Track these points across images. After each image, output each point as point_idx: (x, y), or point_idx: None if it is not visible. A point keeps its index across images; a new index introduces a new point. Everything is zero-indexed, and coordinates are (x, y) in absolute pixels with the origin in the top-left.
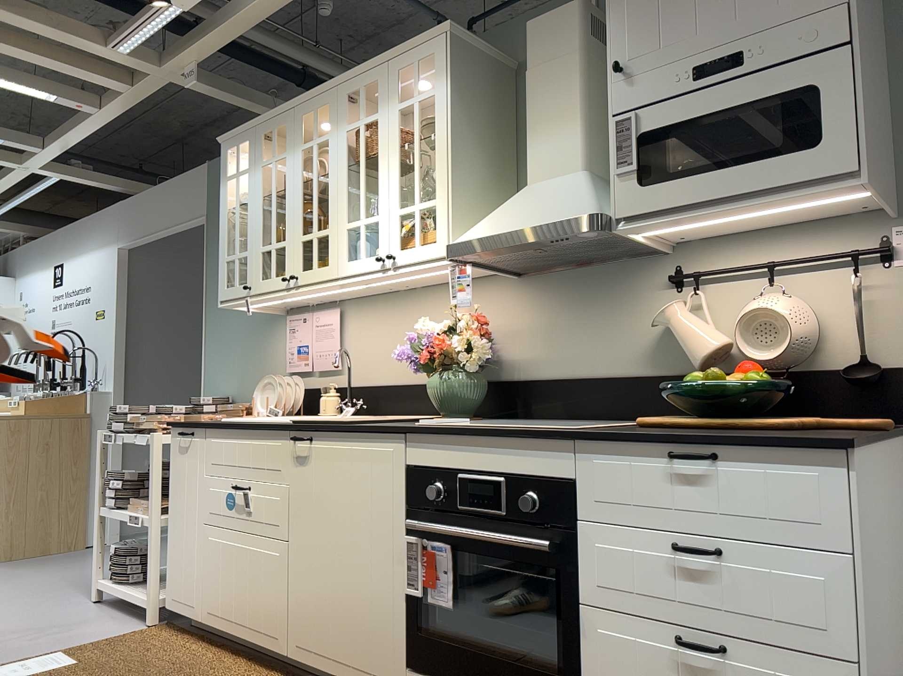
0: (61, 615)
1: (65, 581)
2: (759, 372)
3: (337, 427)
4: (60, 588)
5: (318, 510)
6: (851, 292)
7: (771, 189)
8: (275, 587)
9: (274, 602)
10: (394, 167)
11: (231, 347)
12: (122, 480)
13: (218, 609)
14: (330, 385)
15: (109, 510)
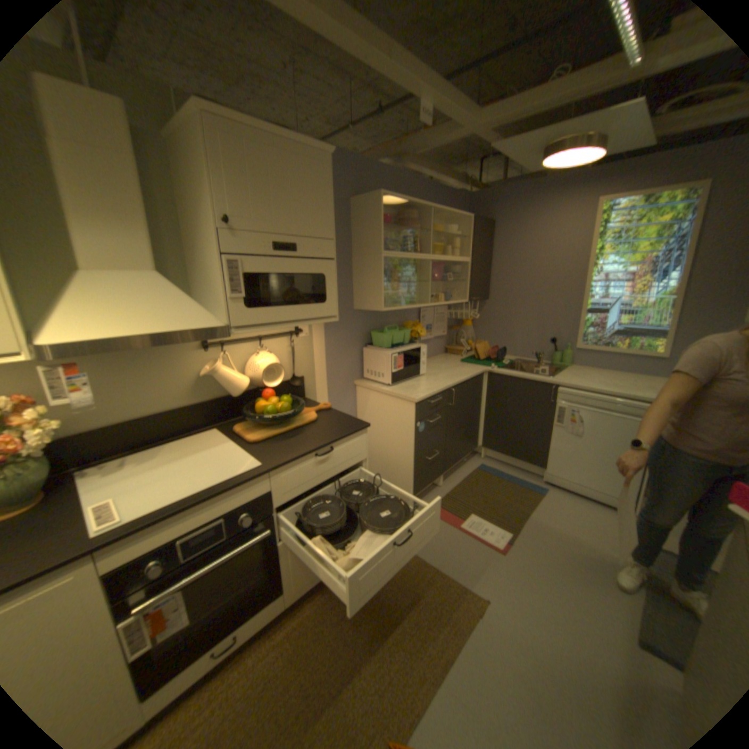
0: None
1: None
2: (279, 395)
3: None
4: None
5: None
6: (290, 349)
7: (307, 318)
8: None
9: None
10: None
11: None
12: None
13: None
14: None
15: None
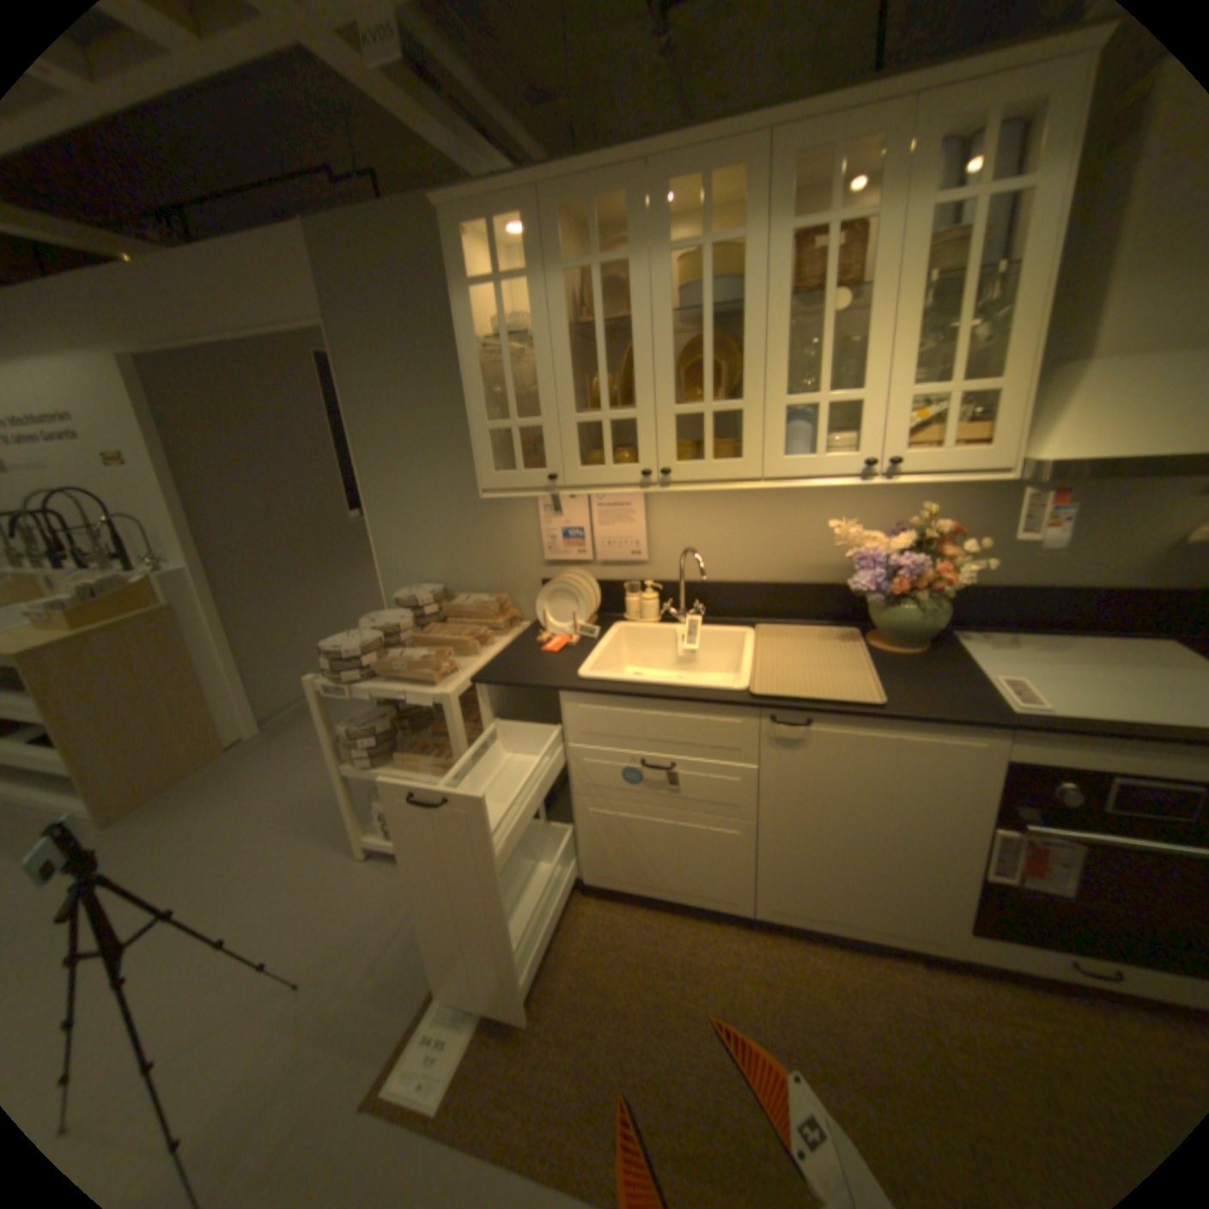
0: (350, 906)
1: (273, 831)
2: None
3: (874, 713)
4: (283, 848)
5: (823, 797)
6: None
7: None
8: (734, 863)
9: (733, 875)
10: (912, 311)
11: (425, 522)
12: (367, 734)
13: (620, 876)
14: (629, 578)
15: (360, 772)
